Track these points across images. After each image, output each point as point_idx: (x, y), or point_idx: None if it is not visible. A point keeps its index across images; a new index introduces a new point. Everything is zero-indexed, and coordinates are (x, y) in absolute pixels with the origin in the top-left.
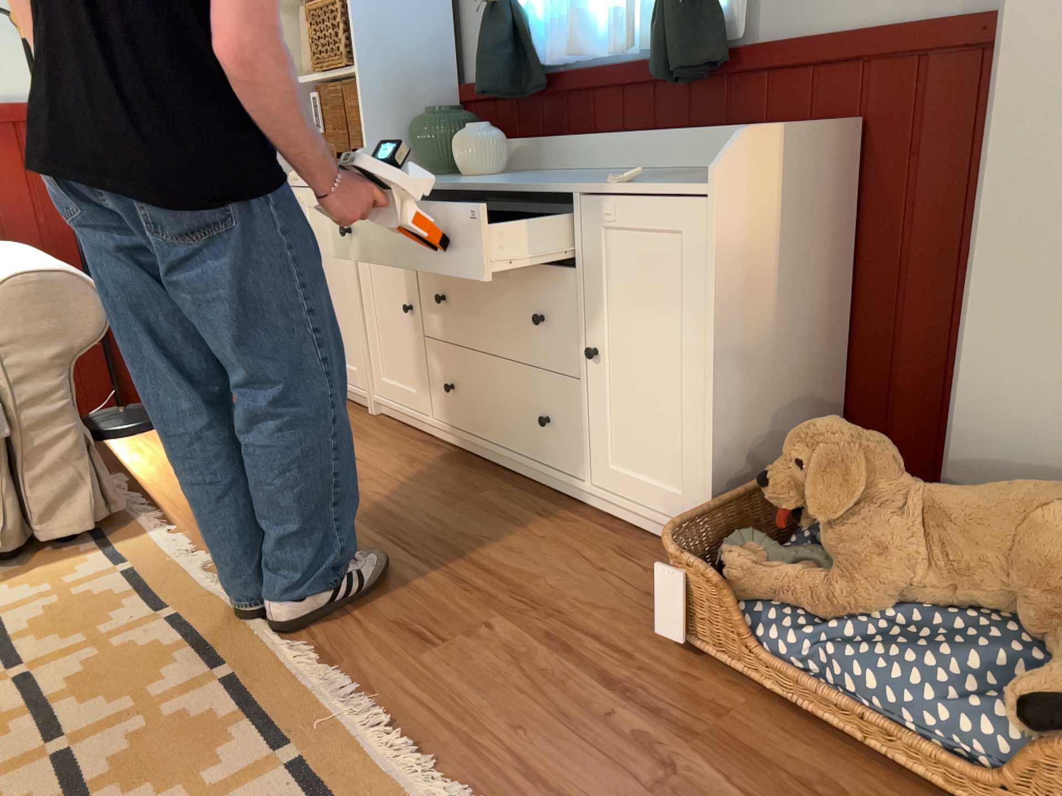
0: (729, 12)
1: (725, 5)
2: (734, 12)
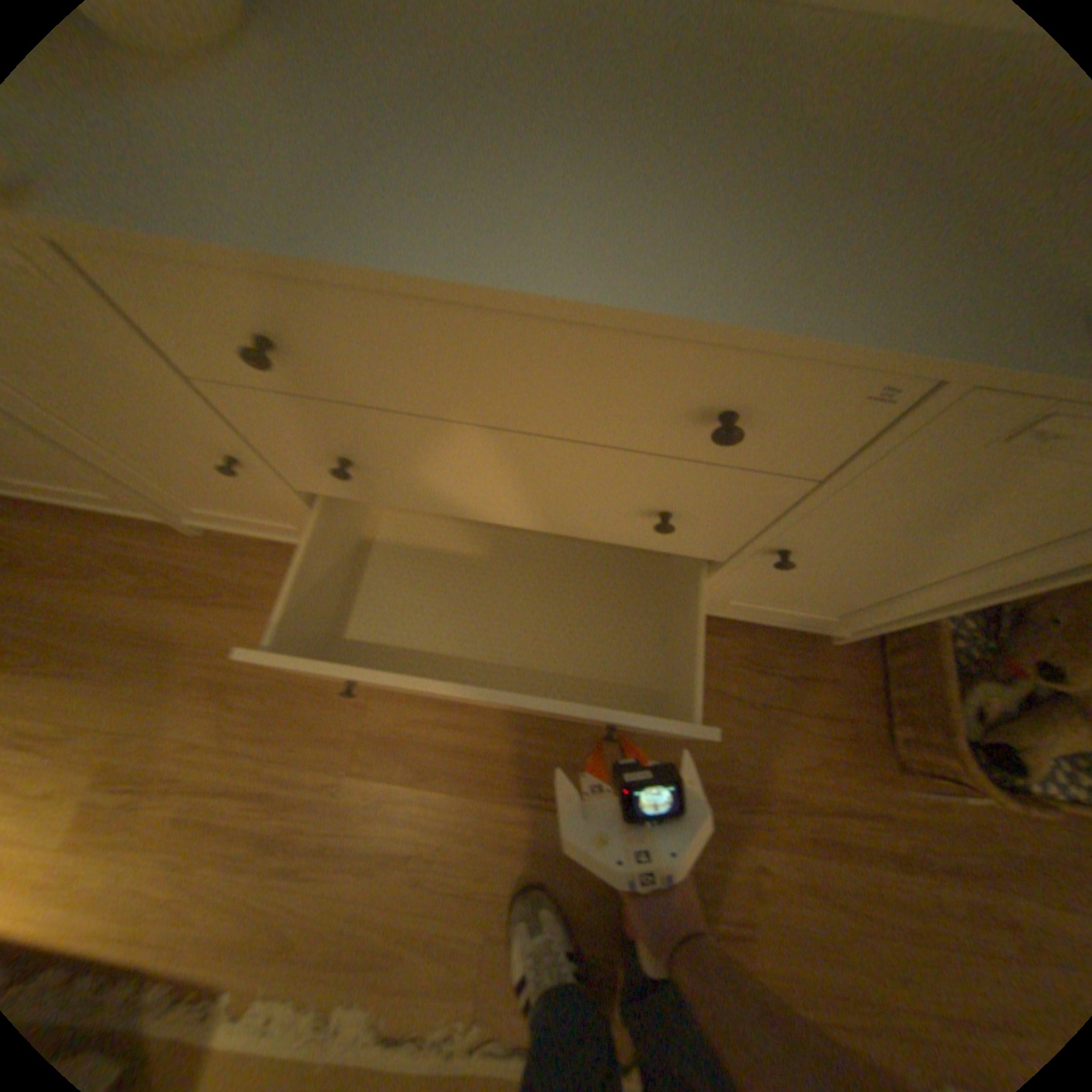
0: None
1: None
2: None
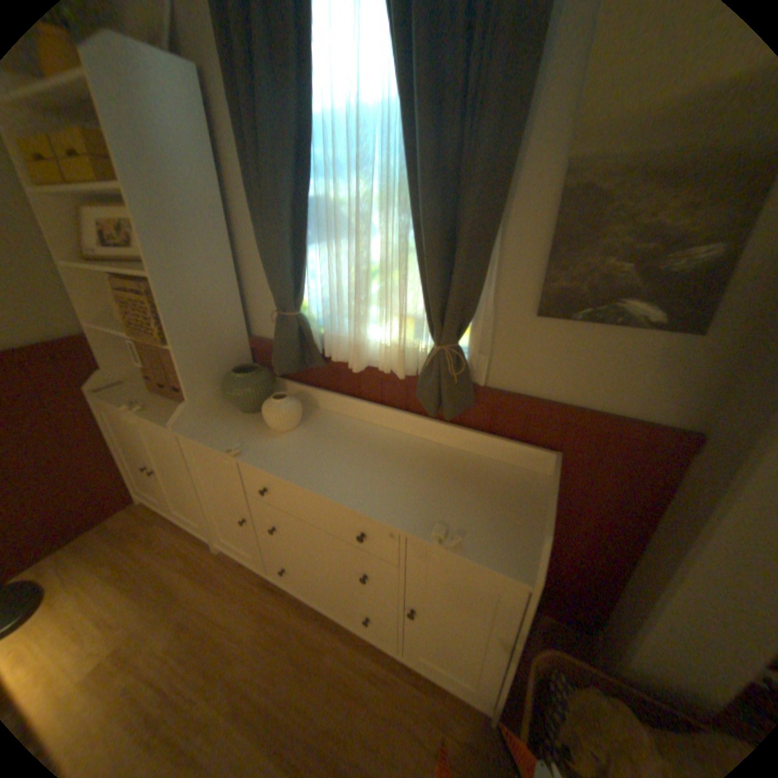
0: (474, 363)
1: (471, 357)
2: (479, 366)
